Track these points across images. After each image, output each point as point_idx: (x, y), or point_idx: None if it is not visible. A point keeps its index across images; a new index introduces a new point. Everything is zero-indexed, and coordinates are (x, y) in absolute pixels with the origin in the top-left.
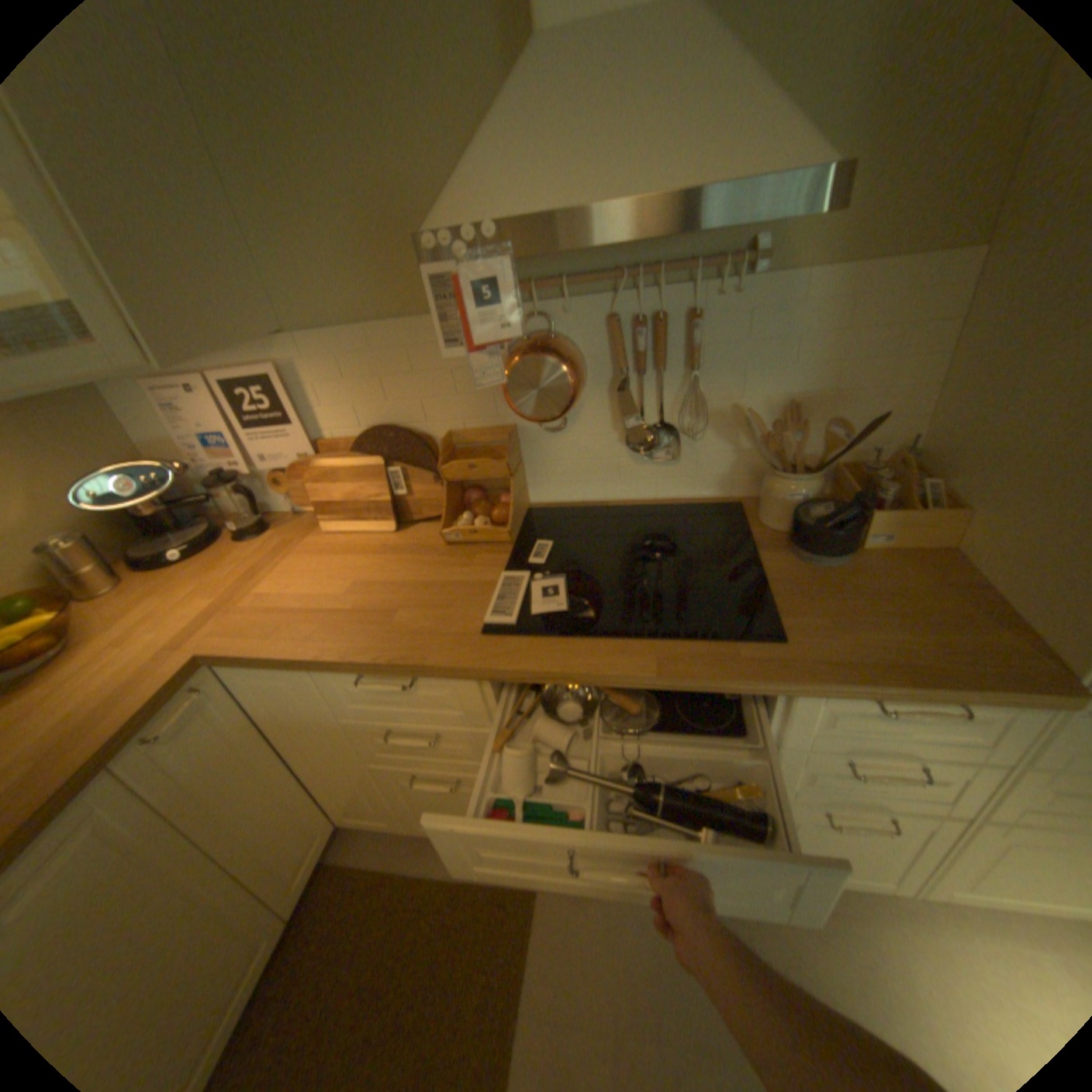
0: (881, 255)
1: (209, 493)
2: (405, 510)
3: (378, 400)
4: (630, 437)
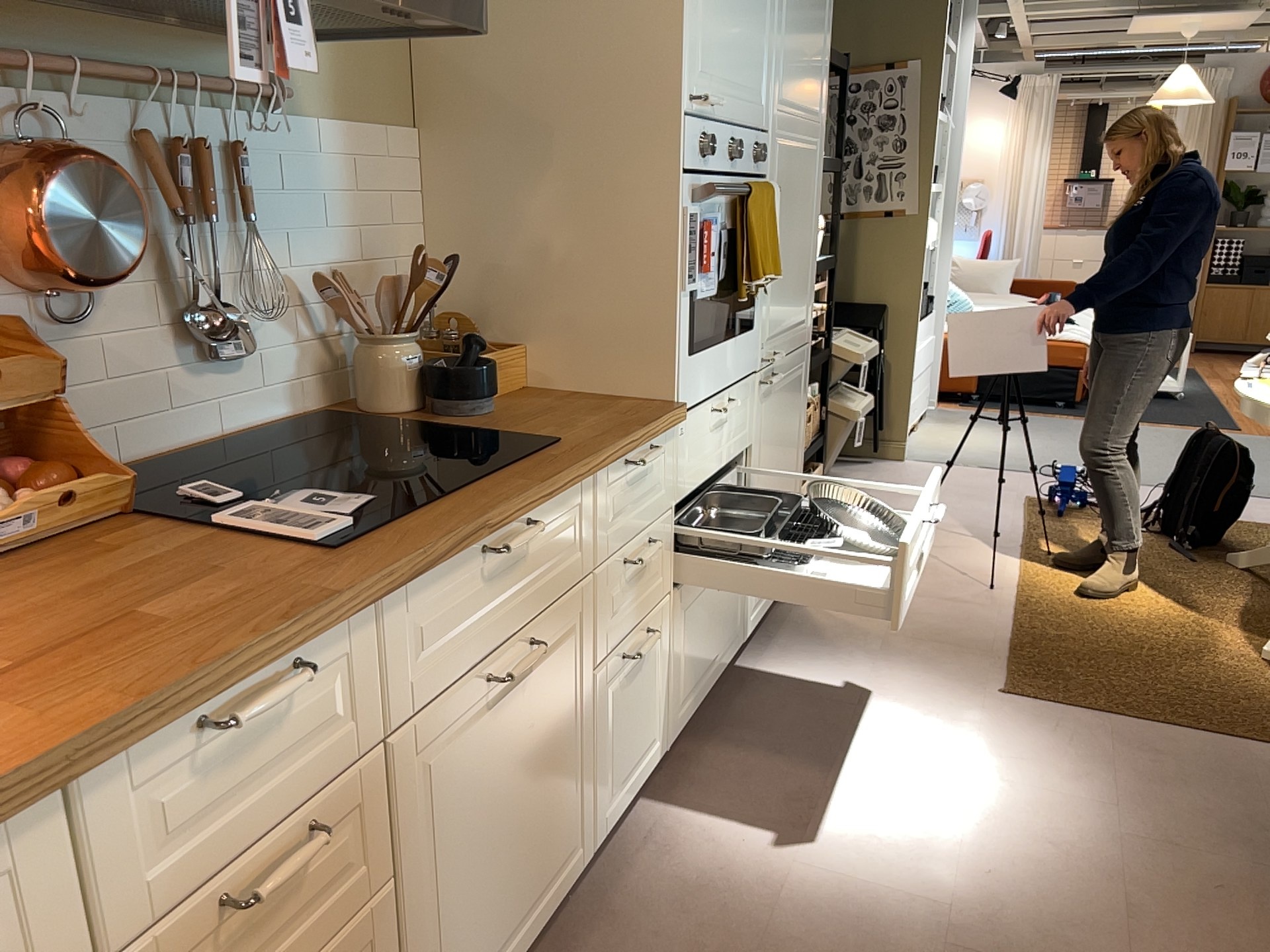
0: (364, 124)
1: None
2: None
3: None
4: (185, 329)
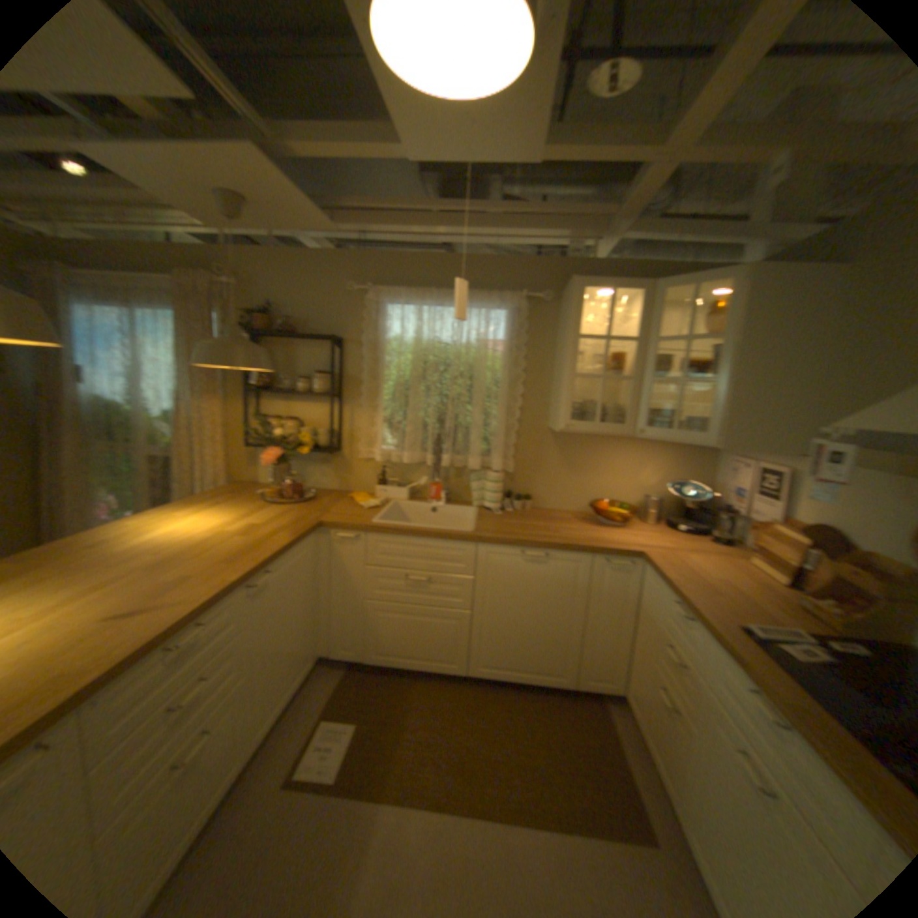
0: None
1: (722, 515)
2: (806, 582)
3: (841, 514)
4: None
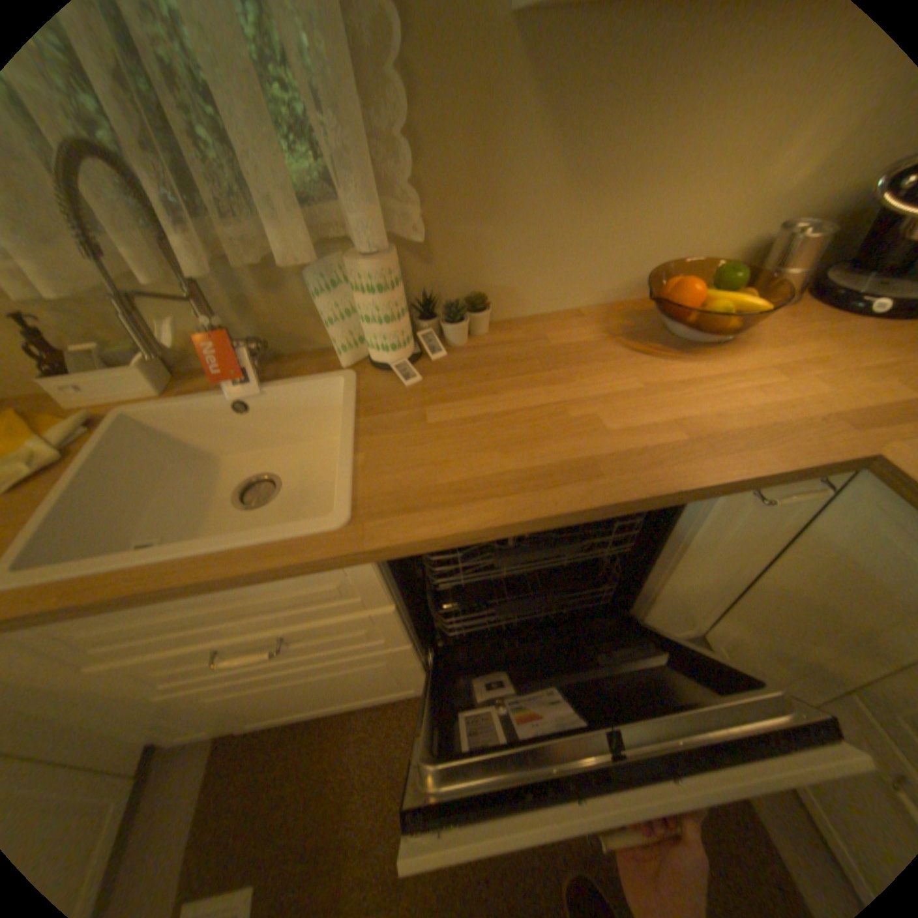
0: None
1: None
2: None
3: None
4: None
